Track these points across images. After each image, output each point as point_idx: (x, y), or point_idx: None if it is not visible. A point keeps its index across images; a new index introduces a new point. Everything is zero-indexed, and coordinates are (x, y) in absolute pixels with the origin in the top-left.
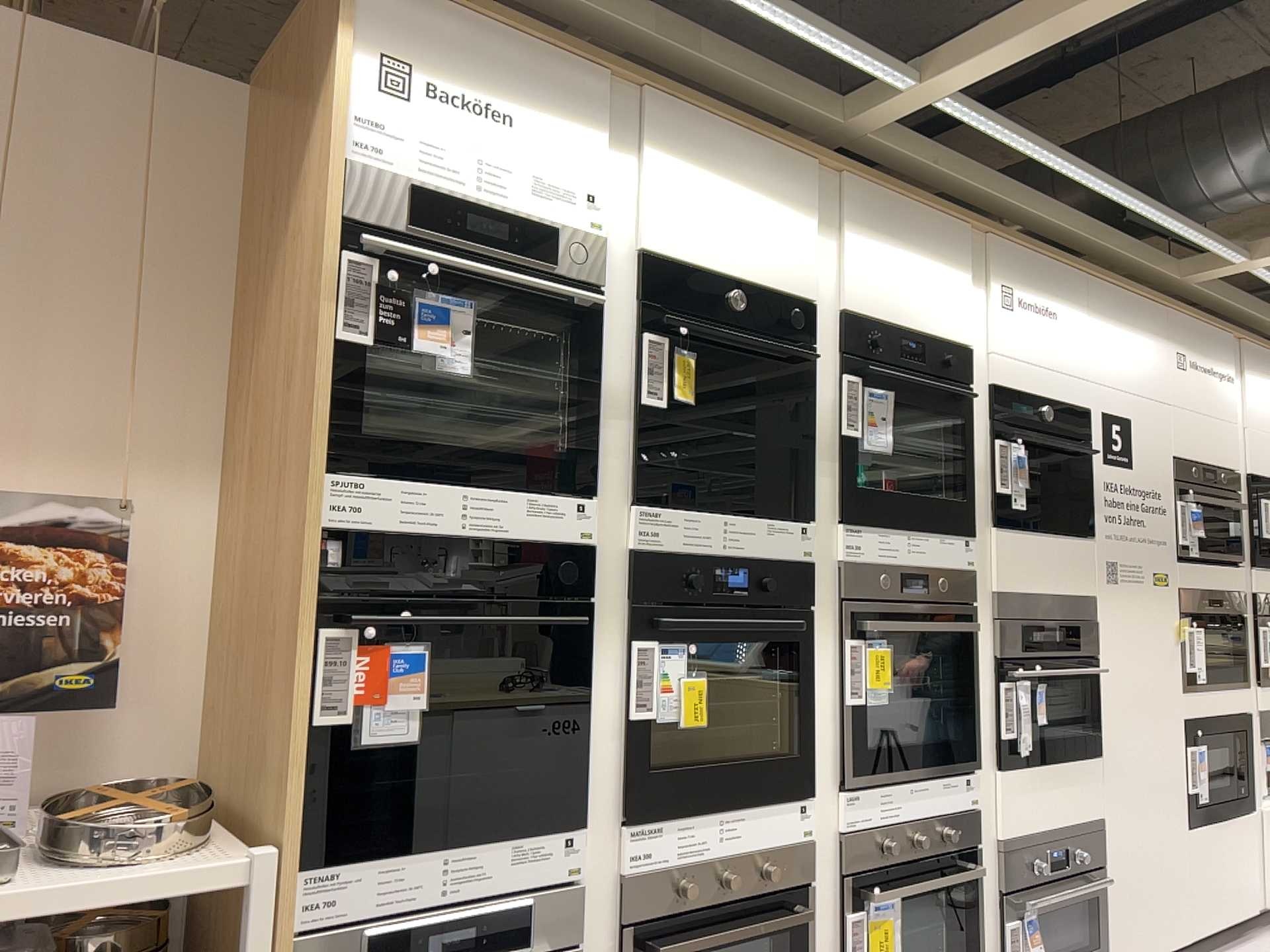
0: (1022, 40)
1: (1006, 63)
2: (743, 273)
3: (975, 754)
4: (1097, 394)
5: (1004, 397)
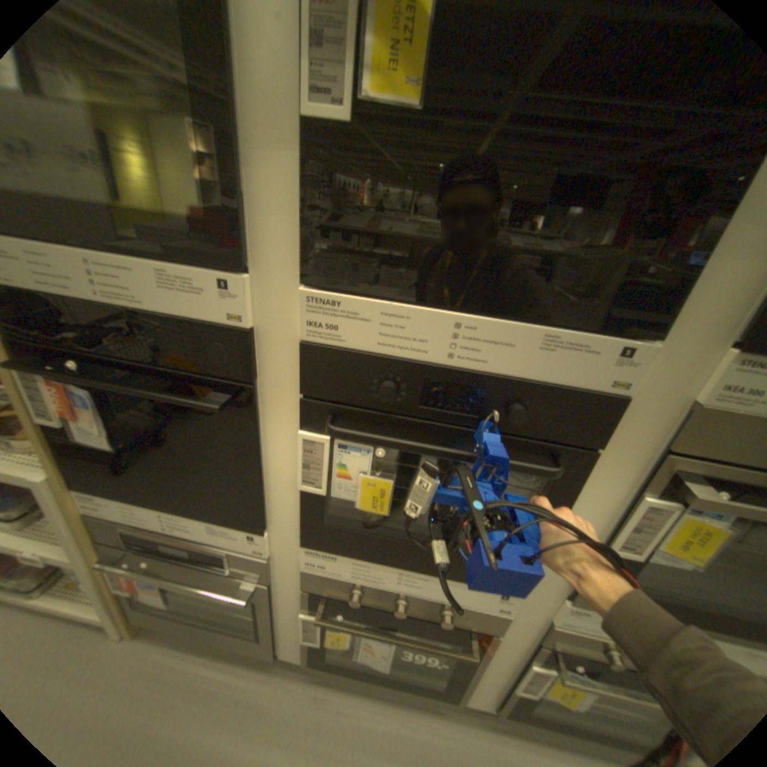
0: None
1: None
2: None
3: None
4: None
5: None
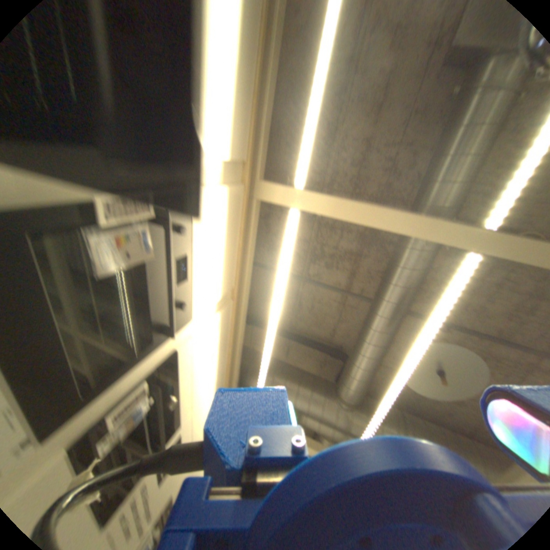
0: (356, 205)
1: (336, 213)
2: (193, 61)
3: None
4: (188, 426)
5: (171, 370)
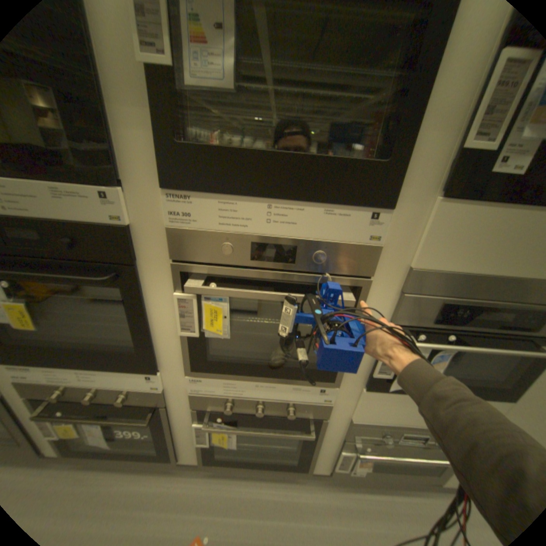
0: None
1: None
2: None
3: (336, 380)
4: None
5: None
